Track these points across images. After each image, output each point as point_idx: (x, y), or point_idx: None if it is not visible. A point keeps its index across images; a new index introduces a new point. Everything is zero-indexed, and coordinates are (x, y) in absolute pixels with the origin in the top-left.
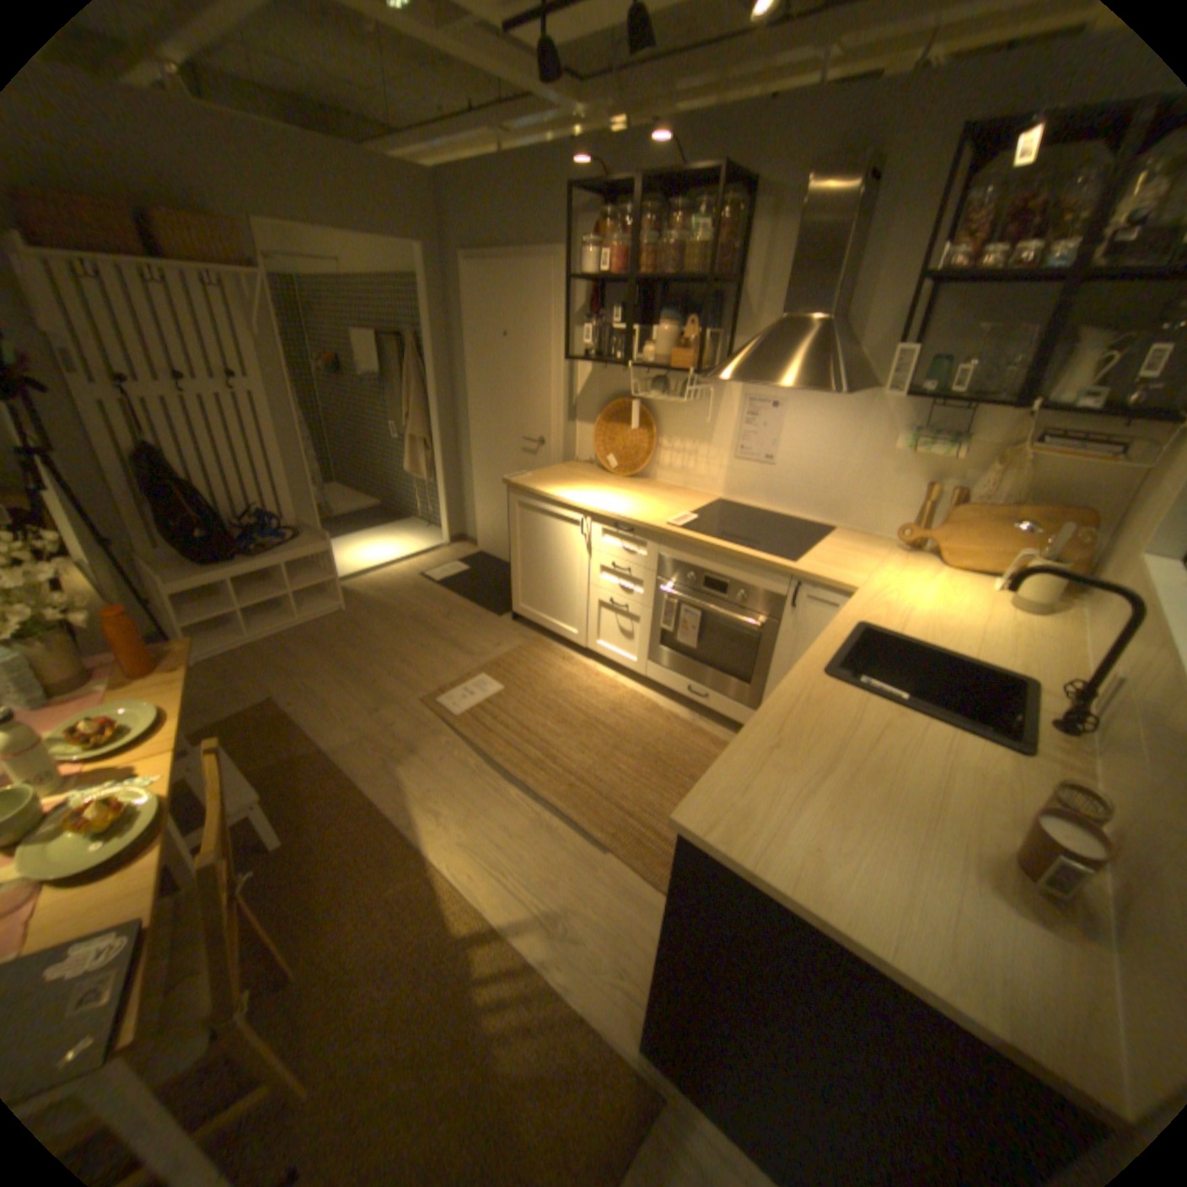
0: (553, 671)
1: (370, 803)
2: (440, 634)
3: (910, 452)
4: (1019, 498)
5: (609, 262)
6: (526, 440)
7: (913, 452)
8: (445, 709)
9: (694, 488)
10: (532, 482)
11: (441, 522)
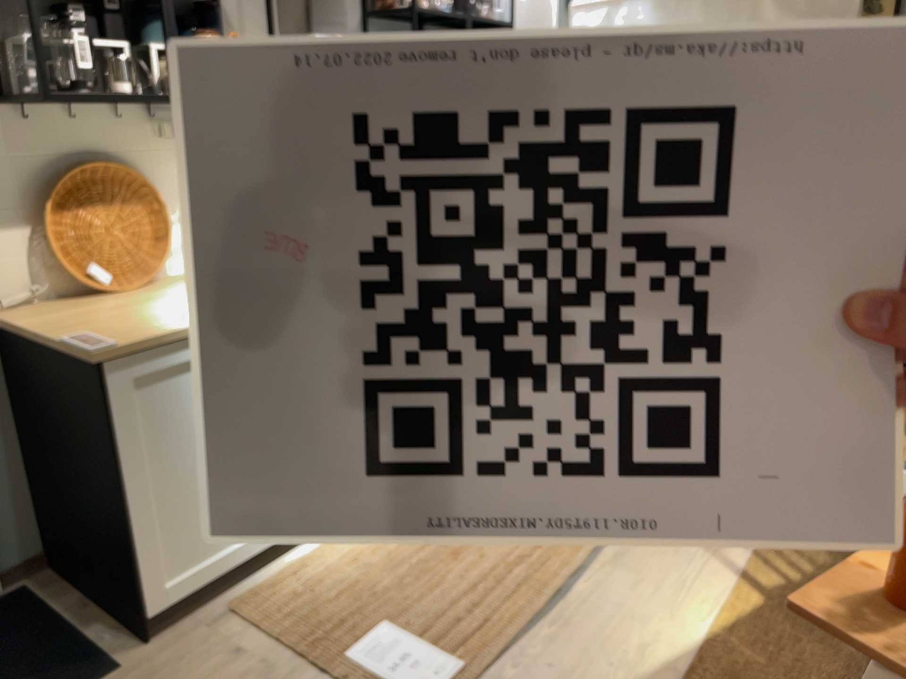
0: (340, 571)
1: None
2: None
3: None
4: None
5: None
6: None
7: None
8: None
9: None
10: (134, 332)
11: None
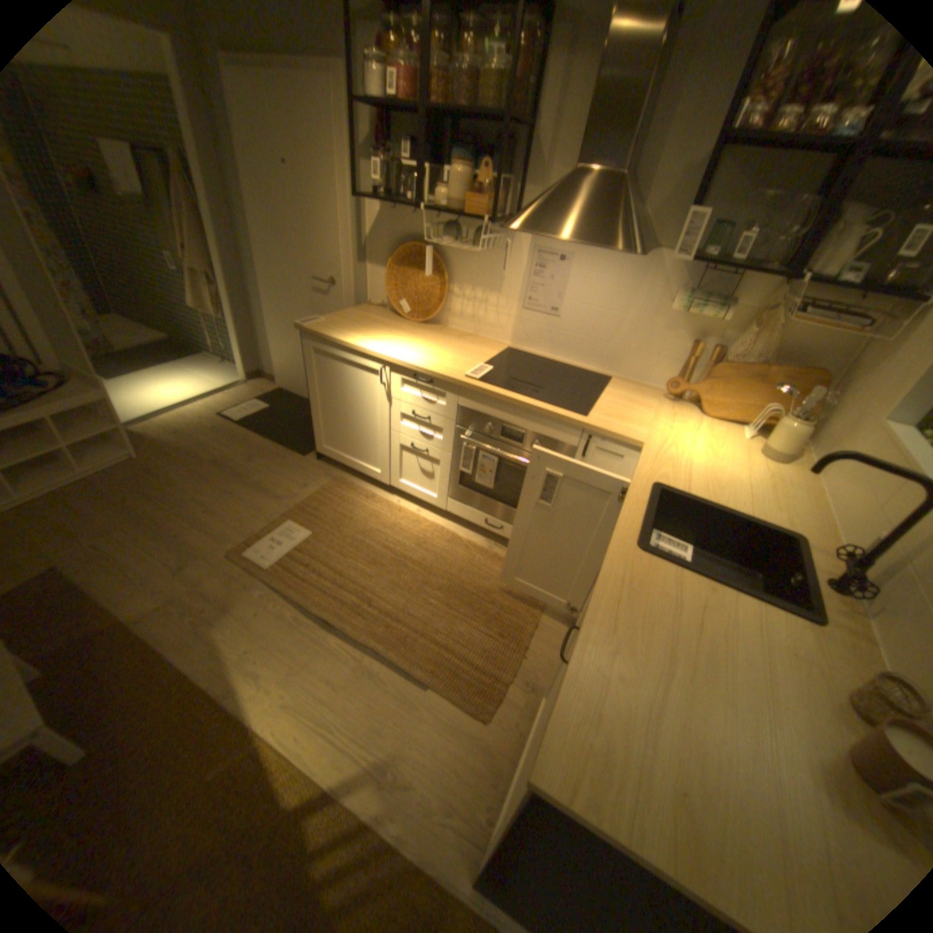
0: (361, 510)
1: (182, 674)
2: (244, 478)
3: (683, 312)
4: (767, 357)
5: (395, 87)
6: (317, 281)
7: (686, 312)
8: (256, 560)
9: (484, 335)
10: (327, 328)
11: (236, 360)
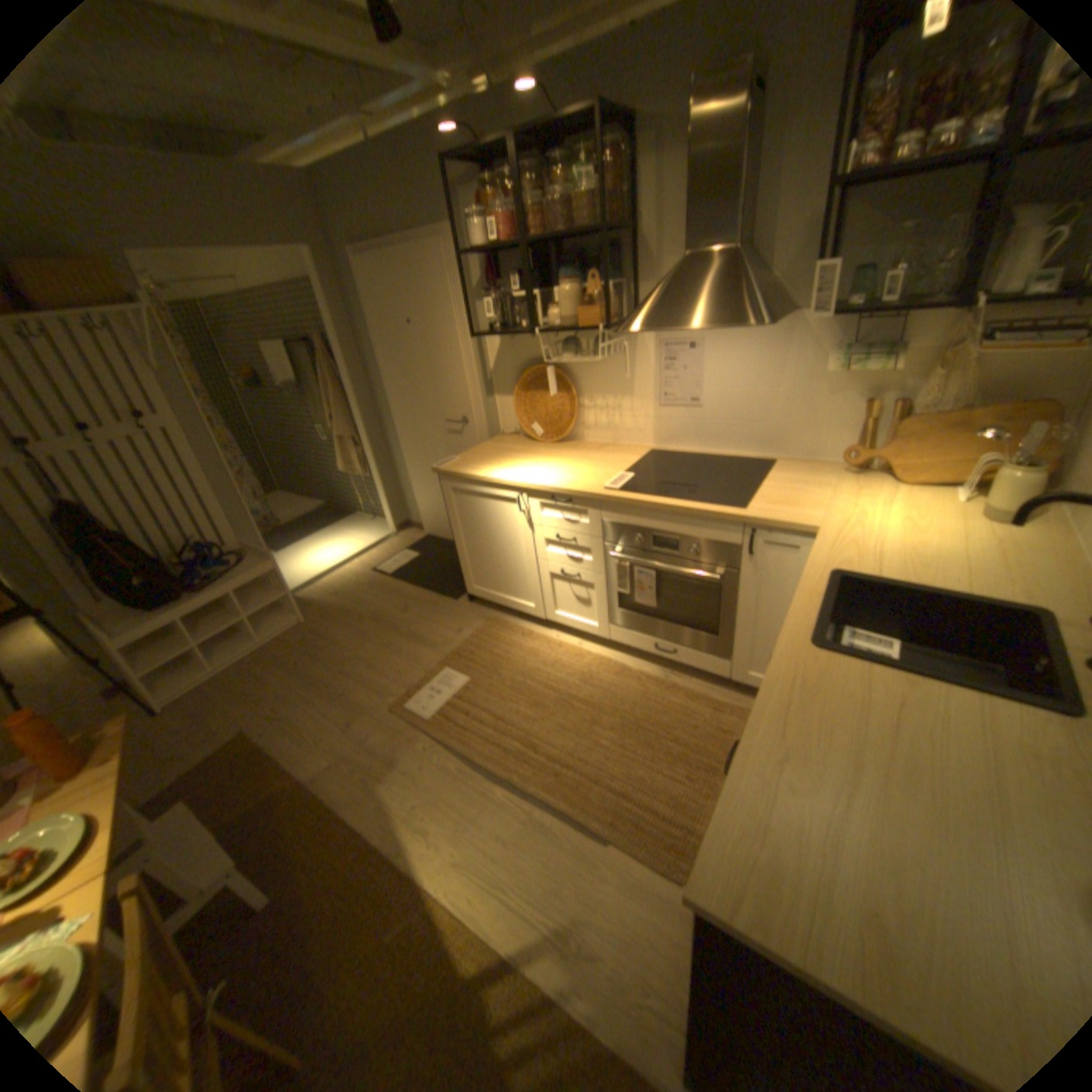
0: (518, 650)
1: (356, 834)
2: (401, 630)
3: (843, 371)
4: (967, 400)
5: (497, 231)
6: (450, 423)
7: (846, 371)
8: (417, 713)
9: (623, 442)
10: (461, 467)
11: (384, 514)
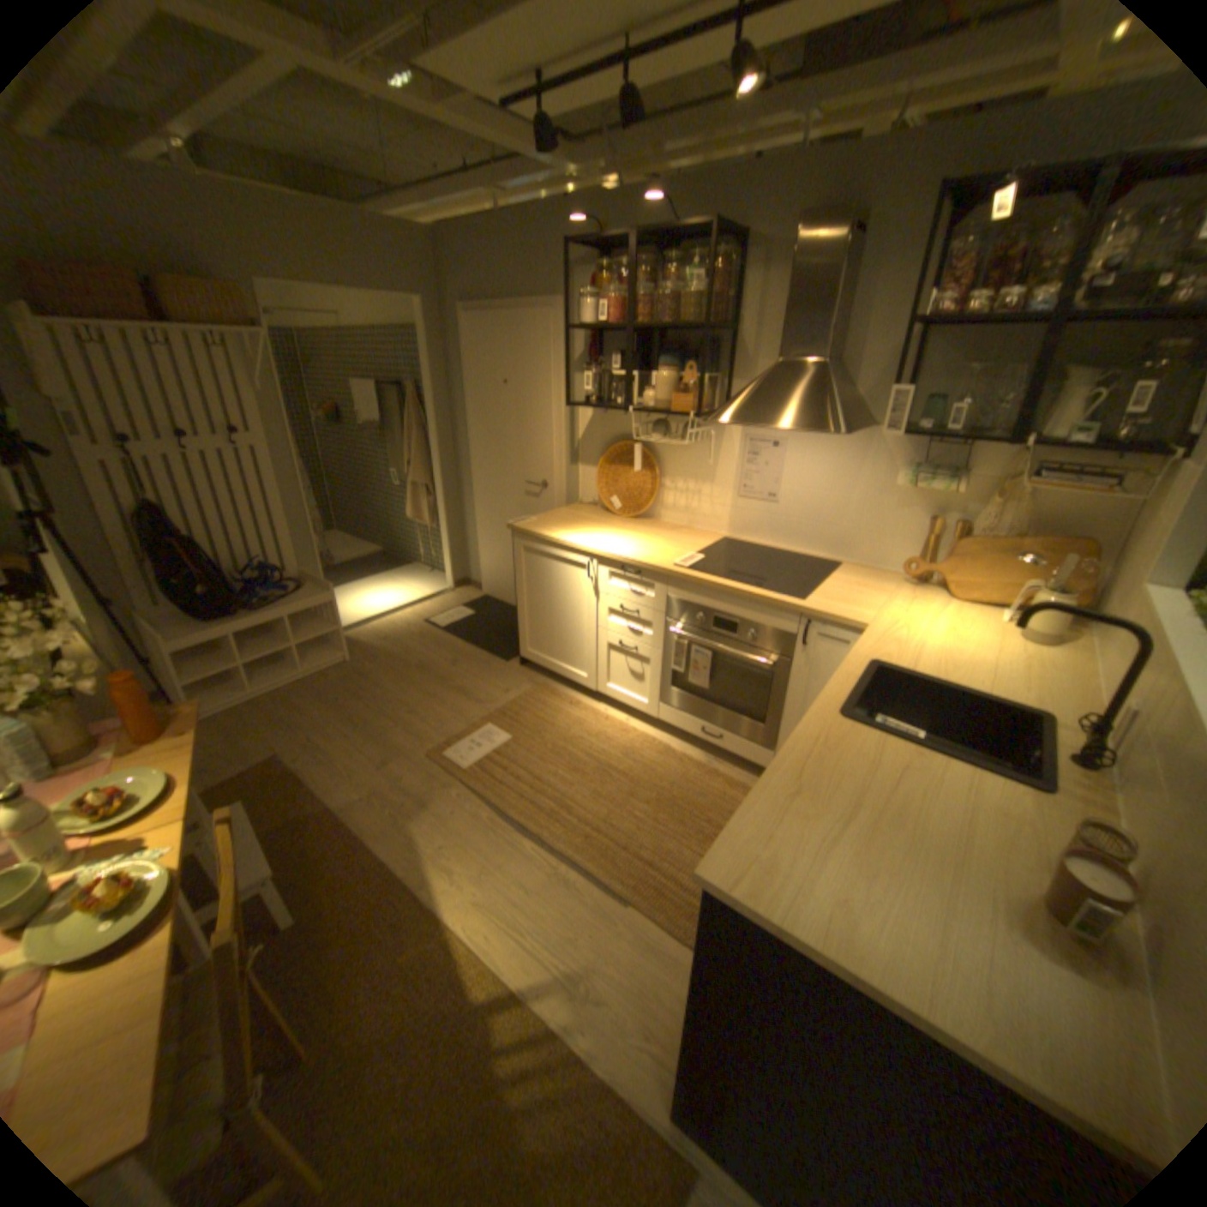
0: (564, 717)
1: (381, 863)
2: (447, 682)
3: (911, 487)
4: (1021, 529)
5: (606, 311)
6: (529, 484)
7: (913, 487)
8: (455, 761)
9: (698, 527)
10: (537, 527)
11: (445, 567)
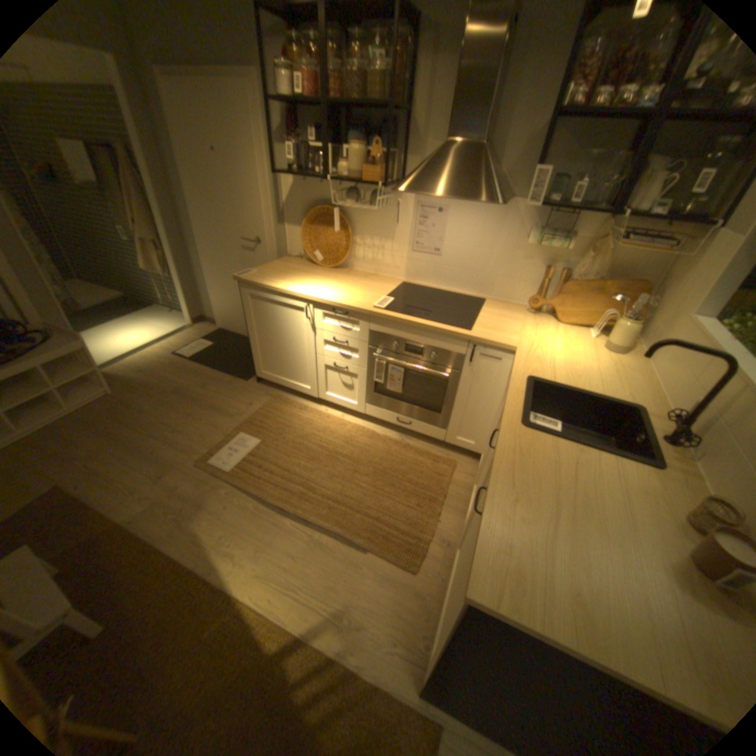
0: (298, 420)
1: (172, 560)
2: (201, 402)
3: (536, 245)
4: (603, 275)
5: (299, 86)
6: (246, 241)
7: (538, 245)
8: (220, 466)
9: (383, 274)
10: (259, 278)
11: (183, 309)
